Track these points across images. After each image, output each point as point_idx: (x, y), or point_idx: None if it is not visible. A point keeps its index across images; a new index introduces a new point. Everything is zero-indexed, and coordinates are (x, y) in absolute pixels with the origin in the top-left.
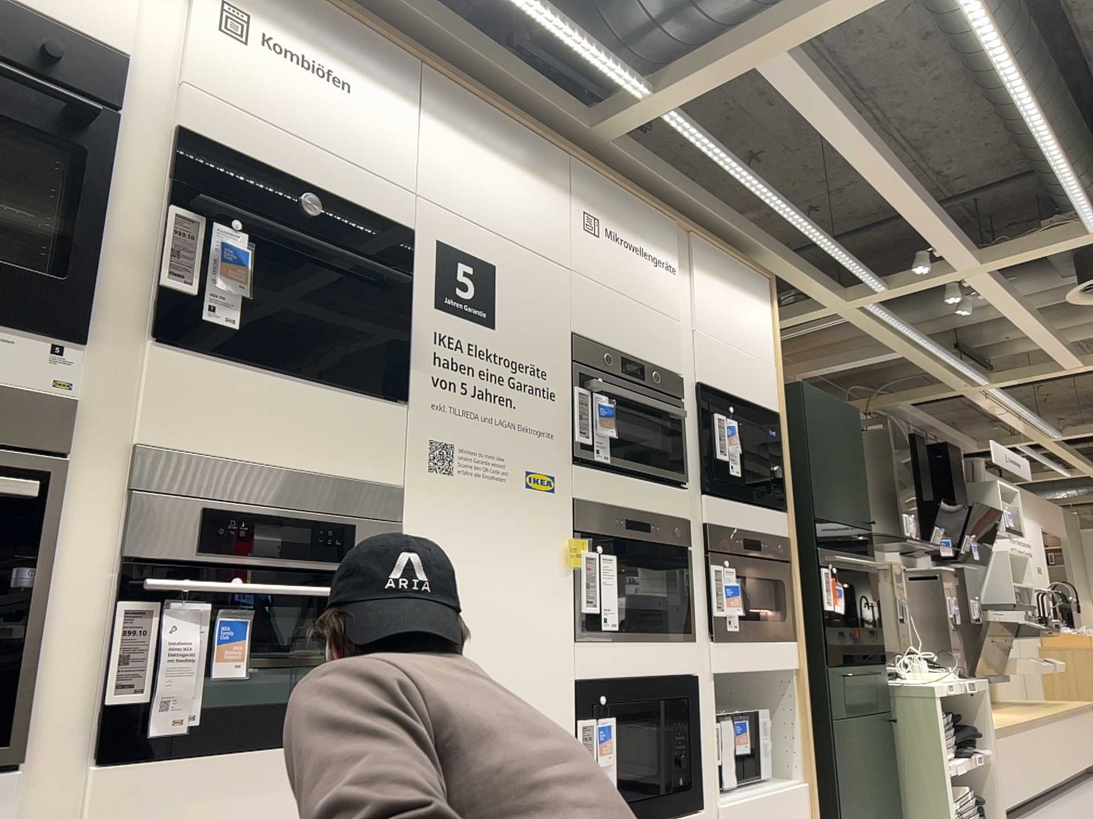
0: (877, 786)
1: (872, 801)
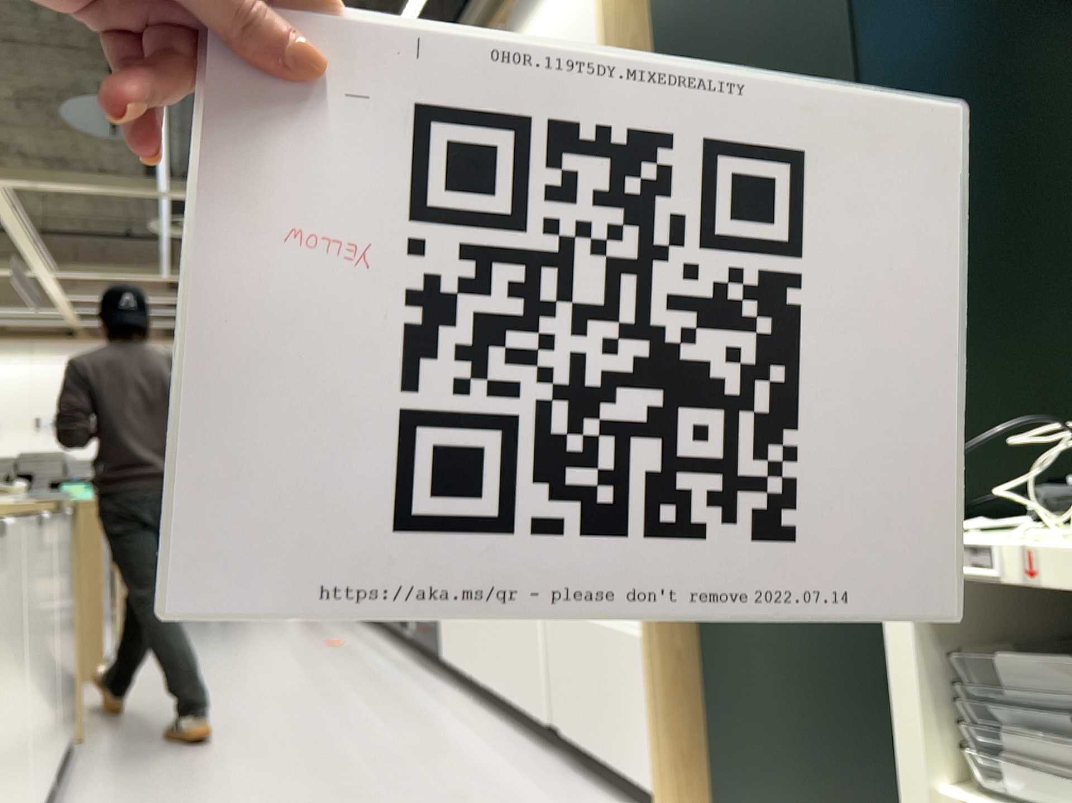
0: (849, 747)
1: (816, 760)
